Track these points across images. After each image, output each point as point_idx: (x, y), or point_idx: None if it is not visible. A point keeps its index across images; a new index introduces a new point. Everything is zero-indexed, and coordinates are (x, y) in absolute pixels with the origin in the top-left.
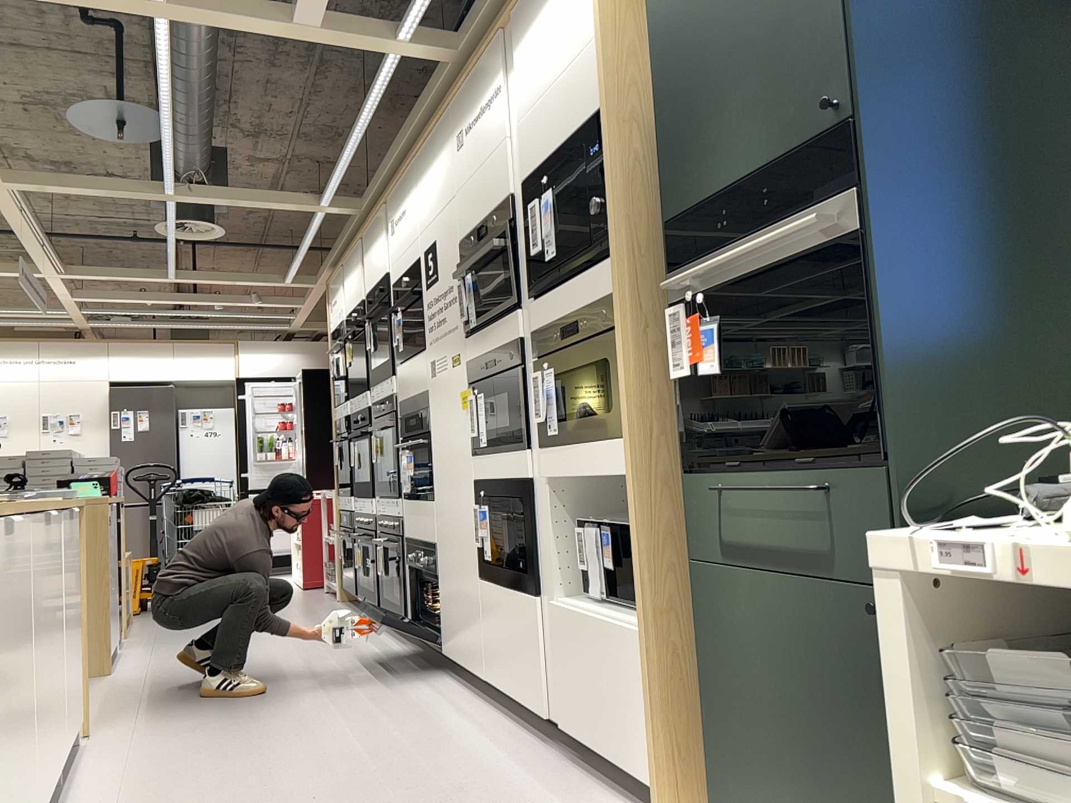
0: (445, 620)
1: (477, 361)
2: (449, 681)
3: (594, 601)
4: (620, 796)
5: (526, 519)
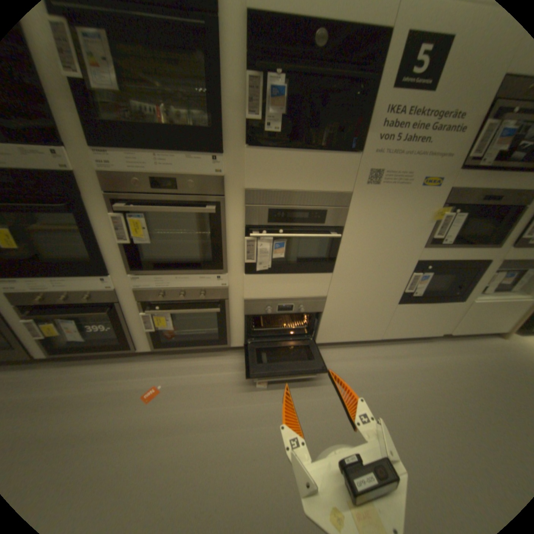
0: (327, 329)
1: (474, 192)
2: (327, 351)
3: (489, 295)
4: (481, 340)
5: (476, 276)
